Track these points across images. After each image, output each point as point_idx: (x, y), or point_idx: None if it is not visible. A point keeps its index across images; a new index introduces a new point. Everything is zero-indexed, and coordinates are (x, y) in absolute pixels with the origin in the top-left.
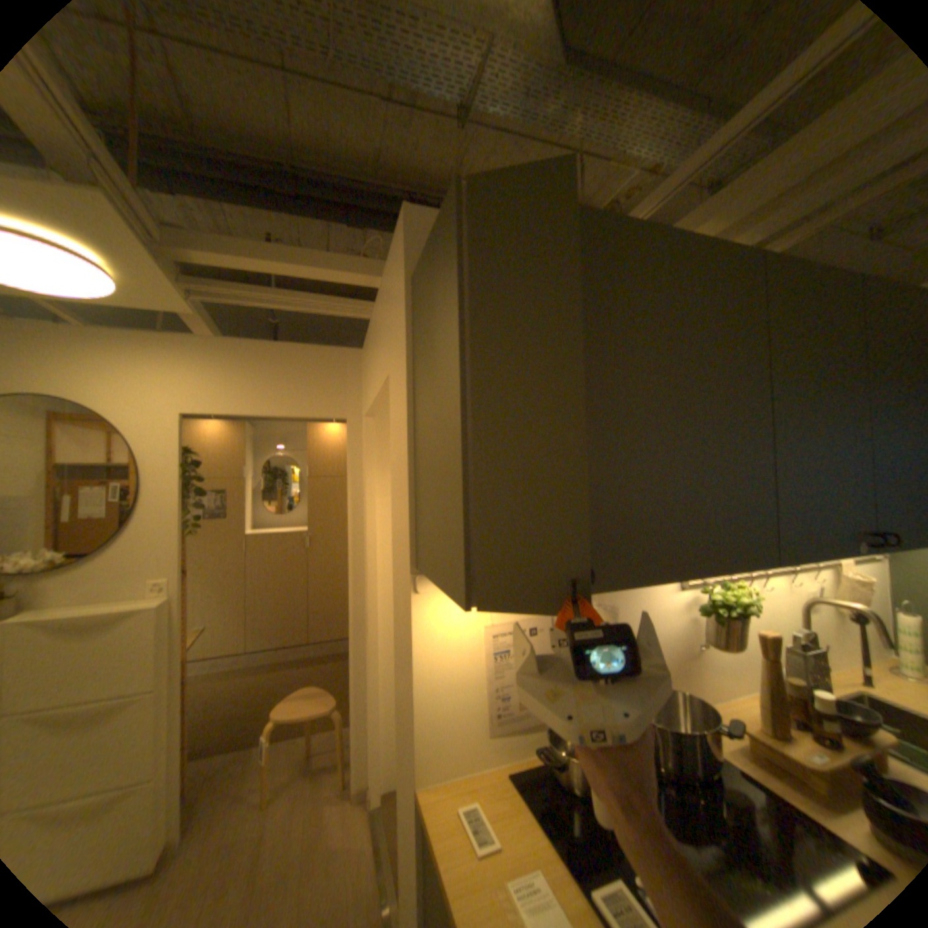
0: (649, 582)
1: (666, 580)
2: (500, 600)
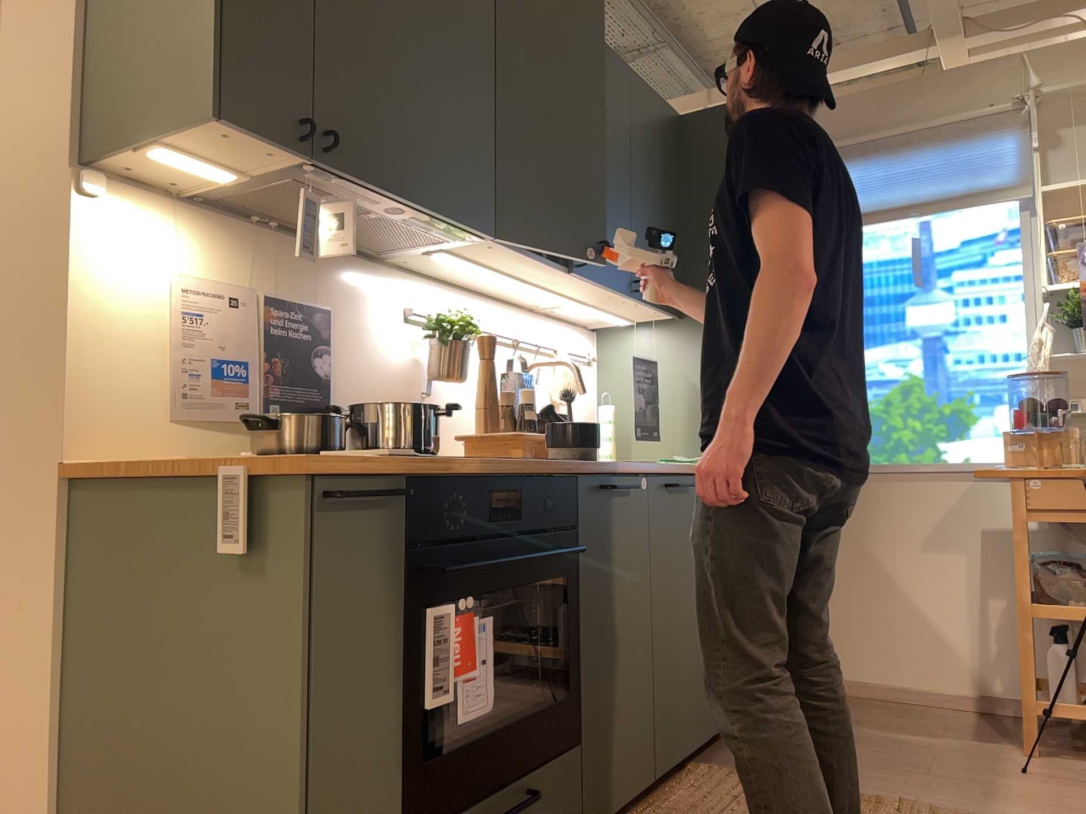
0: (382, 195)
1: (397, 201)
2: (244, 128)
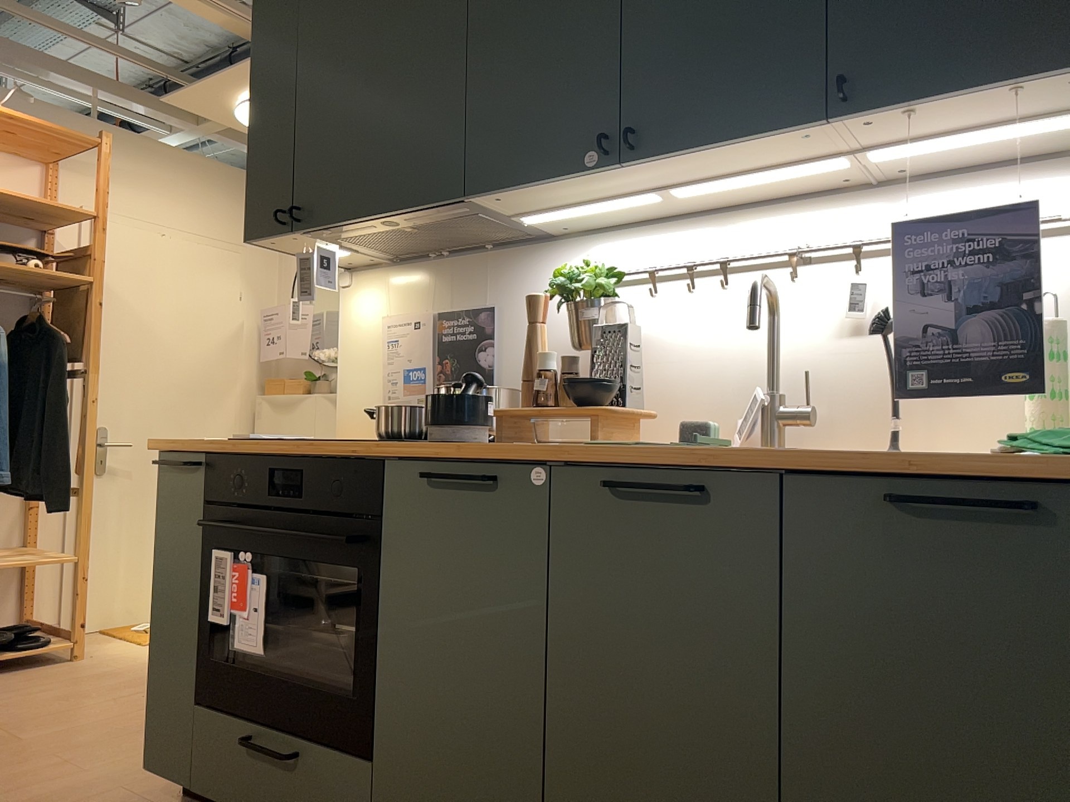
0: (356, 223)
1: (368, 220)
2: (263, 237)
